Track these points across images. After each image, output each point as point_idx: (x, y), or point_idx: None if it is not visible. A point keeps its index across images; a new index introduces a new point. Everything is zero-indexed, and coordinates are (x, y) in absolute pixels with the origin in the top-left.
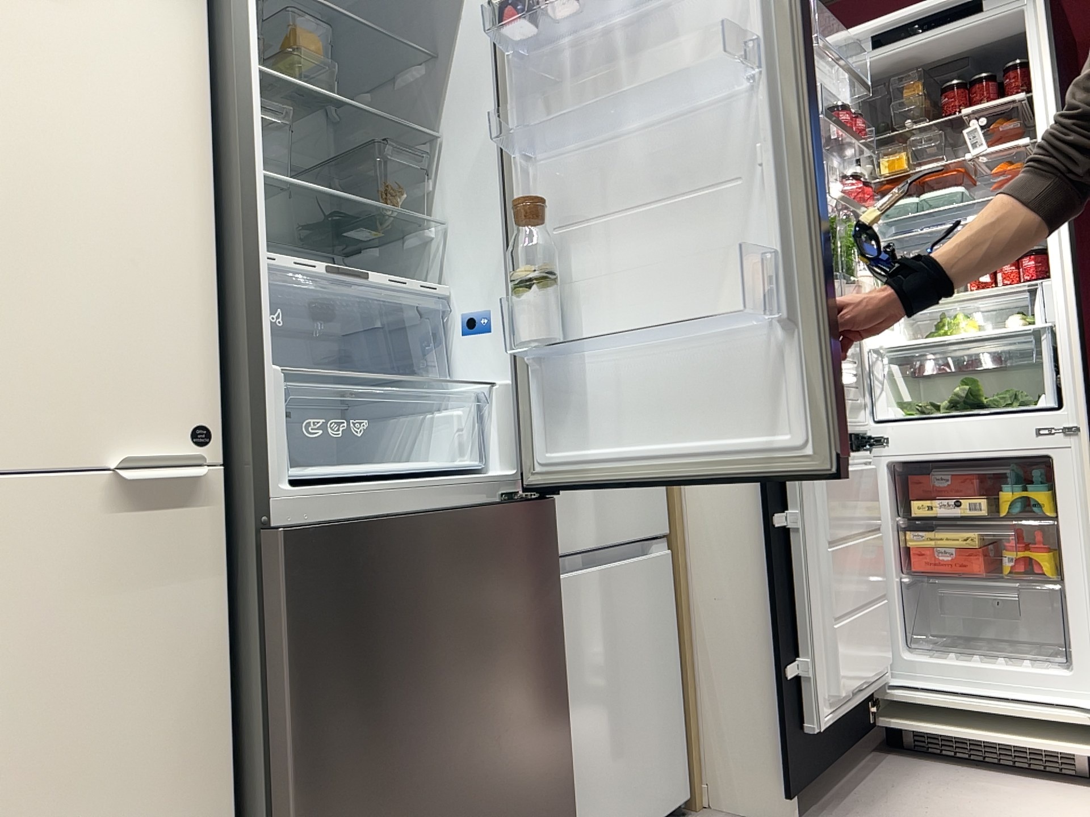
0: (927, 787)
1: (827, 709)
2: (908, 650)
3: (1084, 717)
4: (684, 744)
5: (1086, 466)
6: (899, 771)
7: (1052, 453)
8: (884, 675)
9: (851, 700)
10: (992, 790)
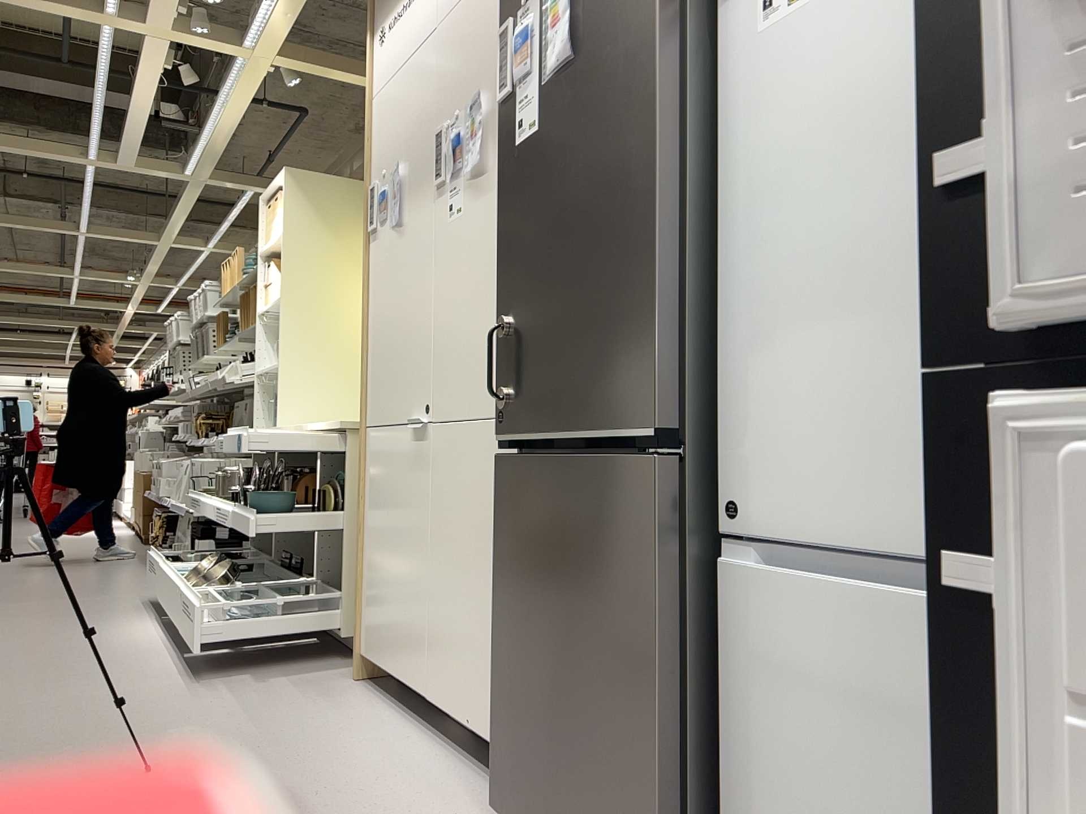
0: None
1: None
2: None
3: None
4: None
5: None
6: None
7: None
8: None
9: None
10: None
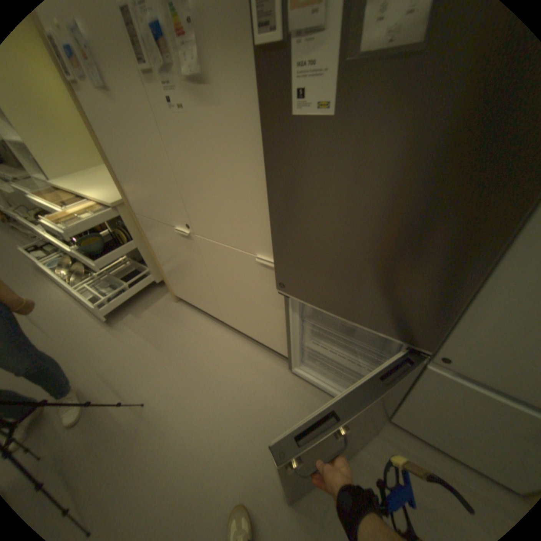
0: None
1: None
2: None
3: None
4: None
5: None
6: None
7: None
8: None
9: None
10: None
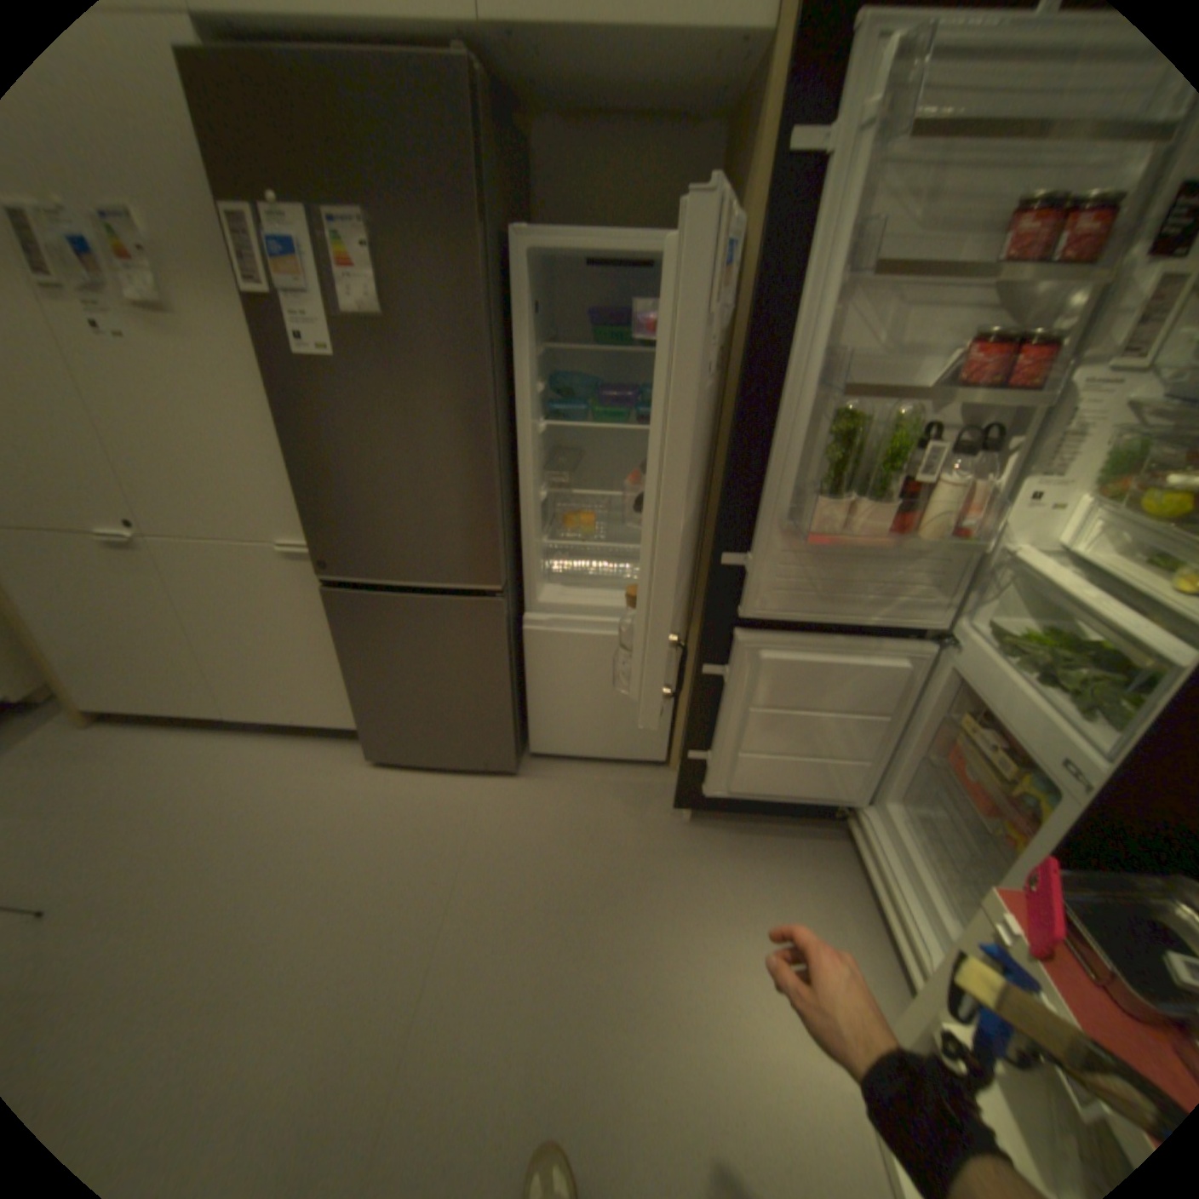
0: (803, 878)
1: (722, 789)
2: (900, 804)
3: (926, 969)
4: (672, 736)
5: (1057, 838)
6: (817, 855)
7: (1063, 793)
8: (845, 802)
9: (764, 797)
10: (836, 923)
